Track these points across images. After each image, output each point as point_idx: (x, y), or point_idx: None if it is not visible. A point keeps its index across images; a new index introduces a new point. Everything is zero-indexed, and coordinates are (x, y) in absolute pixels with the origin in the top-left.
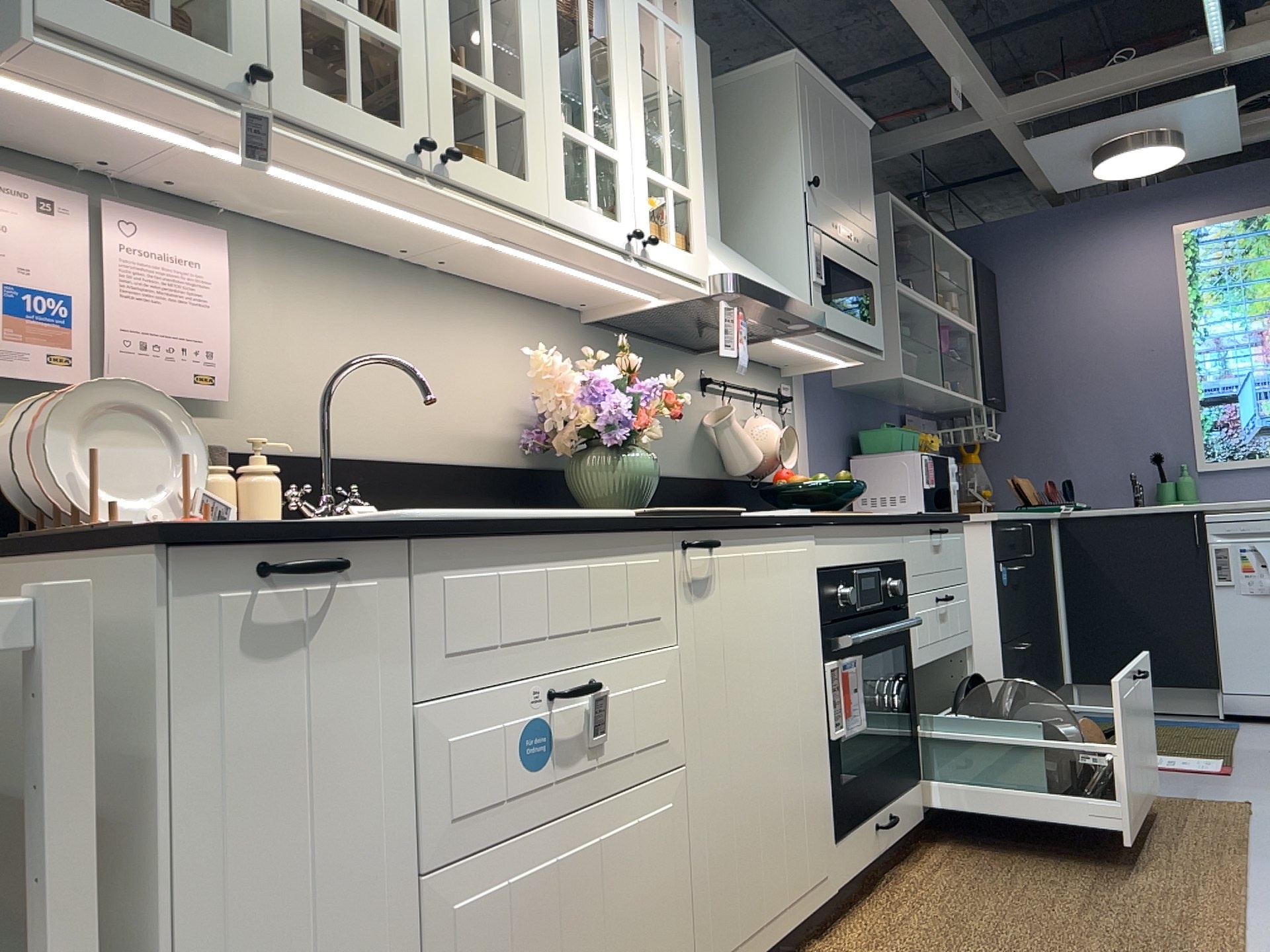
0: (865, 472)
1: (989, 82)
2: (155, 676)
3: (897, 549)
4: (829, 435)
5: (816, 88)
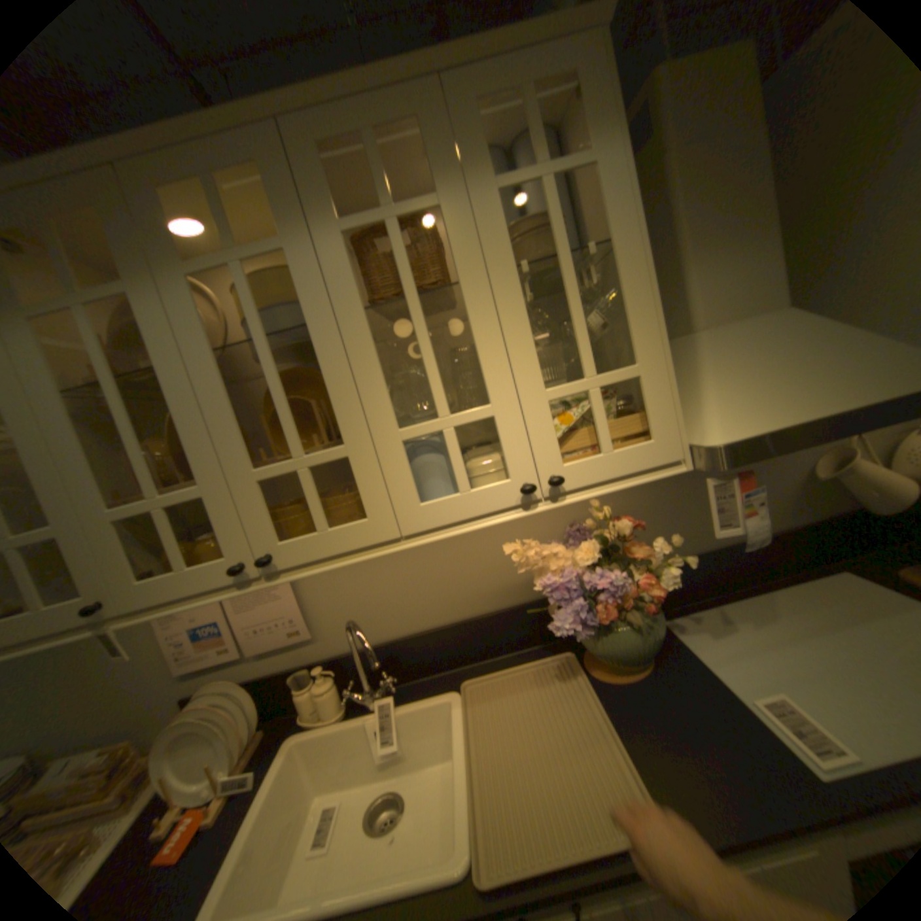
0: None
1: None
2: None
3: None
4: None
5: None
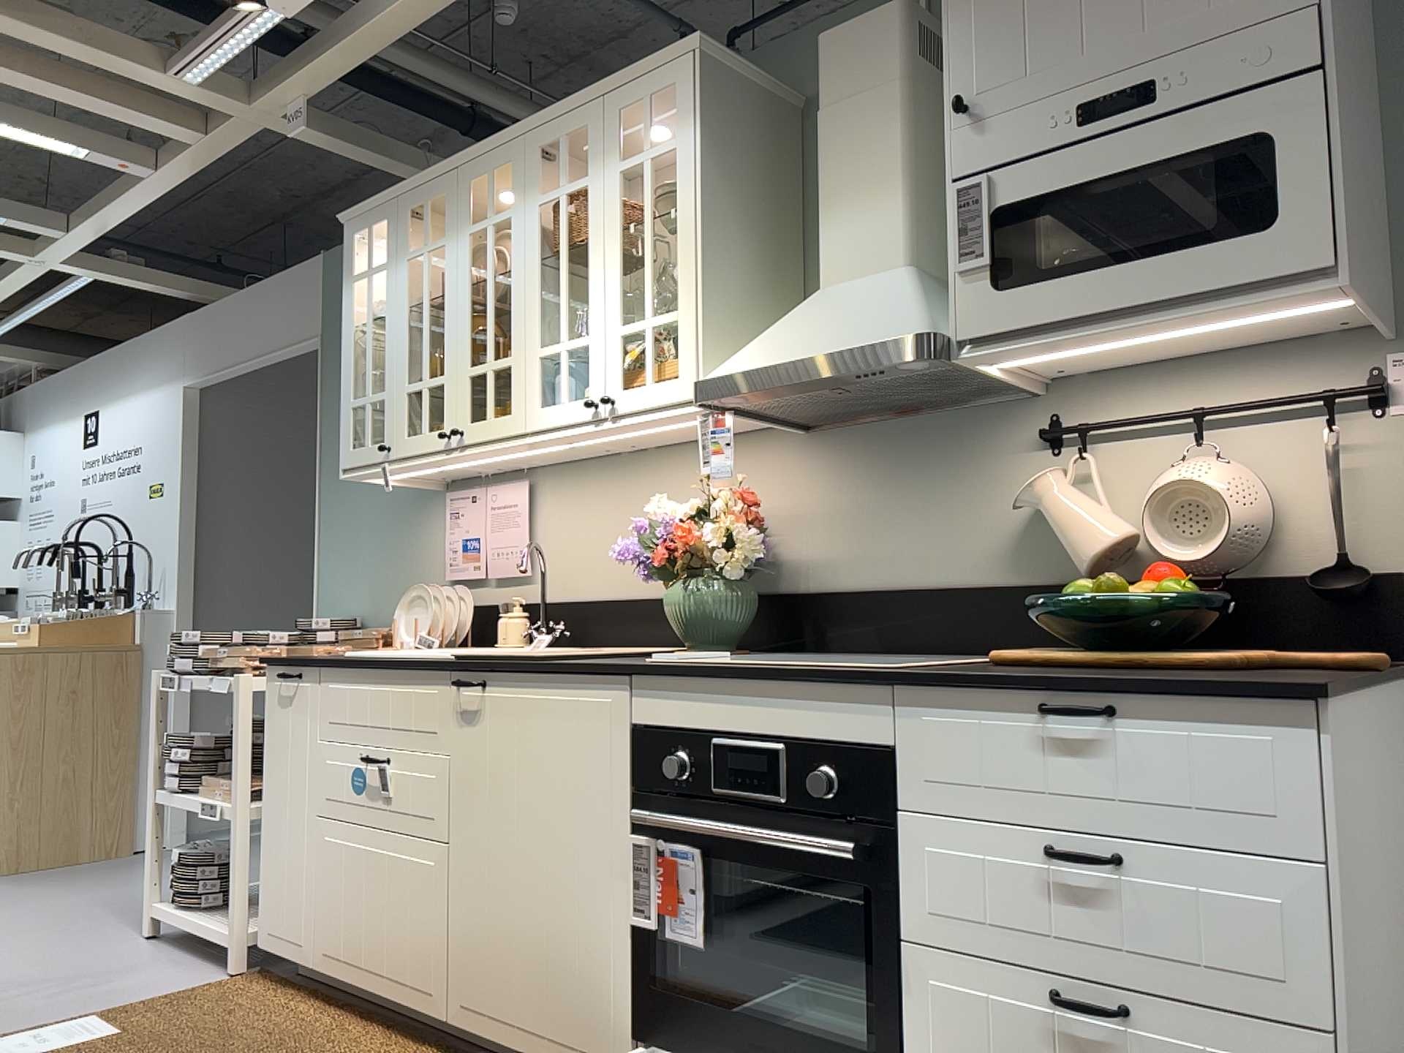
0: None
1: None
2: (266, 706)
3: (858, 726)
4: None
5: None
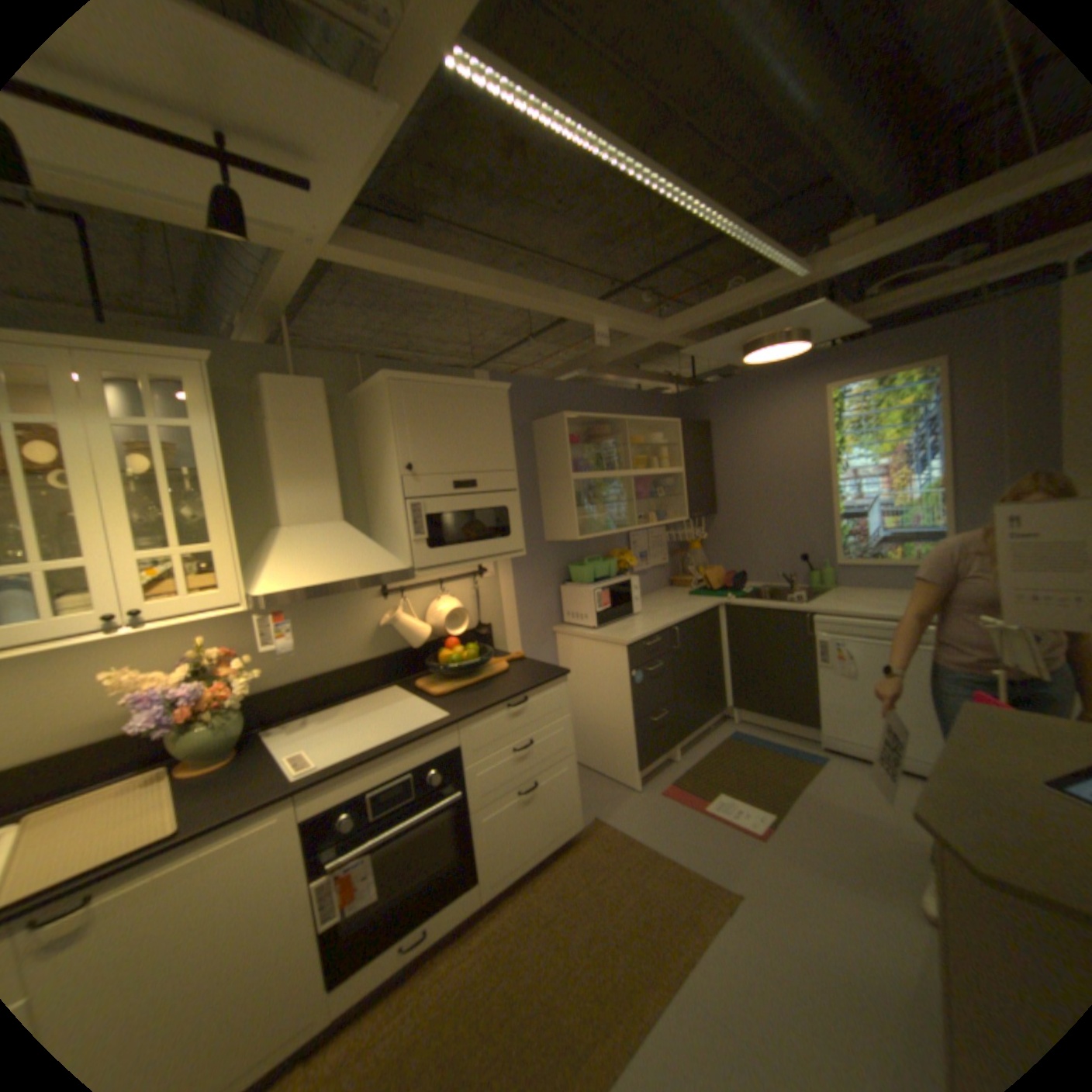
0: (568, 594)
1: (633, 317)
2: None
3: (445, 746)
4: (537, 576)
5: (420, 387)
